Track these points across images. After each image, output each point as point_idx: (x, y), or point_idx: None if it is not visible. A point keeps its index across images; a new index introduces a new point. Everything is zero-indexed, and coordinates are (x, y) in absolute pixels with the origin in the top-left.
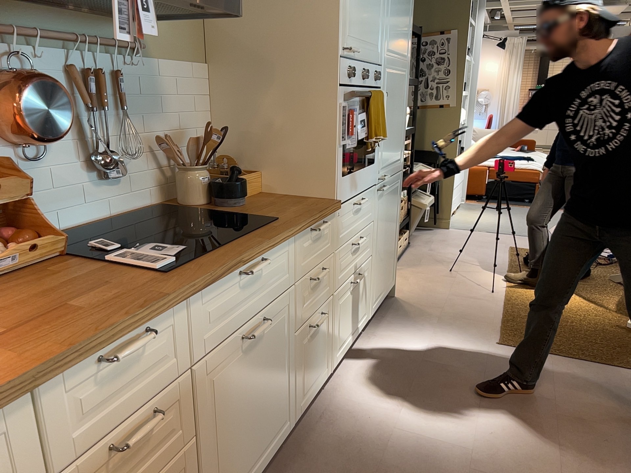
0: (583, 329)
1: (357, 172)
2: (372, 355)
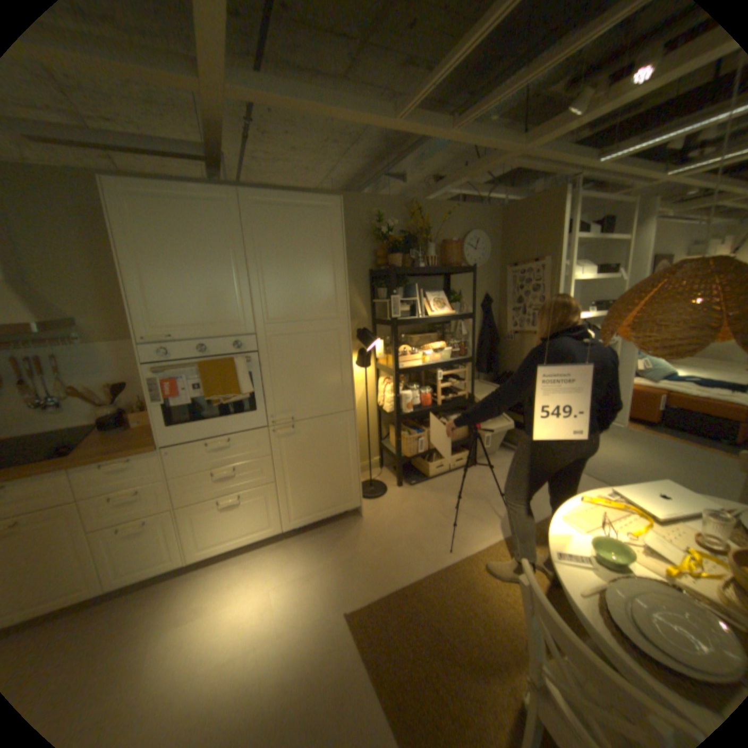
0: (462, 663)
1: (205, 422)
2: (251, 566)
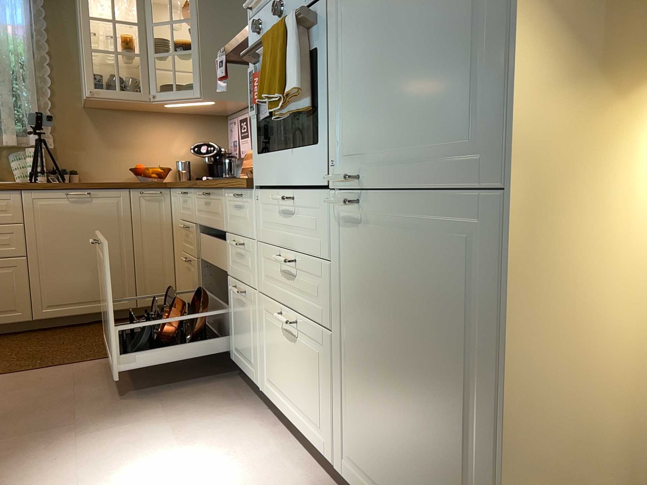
0: None
1: (281, 153)
2: (278, 473)
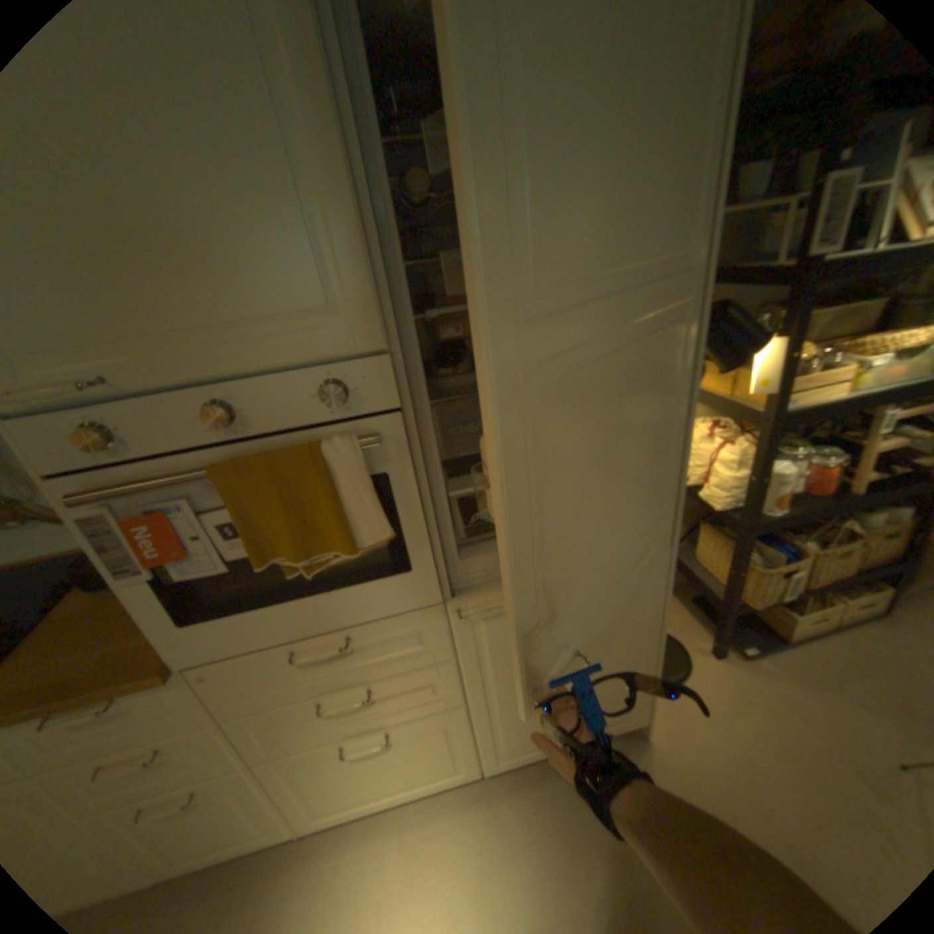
0: None
1: (280, 607)
2: (424, 849)
